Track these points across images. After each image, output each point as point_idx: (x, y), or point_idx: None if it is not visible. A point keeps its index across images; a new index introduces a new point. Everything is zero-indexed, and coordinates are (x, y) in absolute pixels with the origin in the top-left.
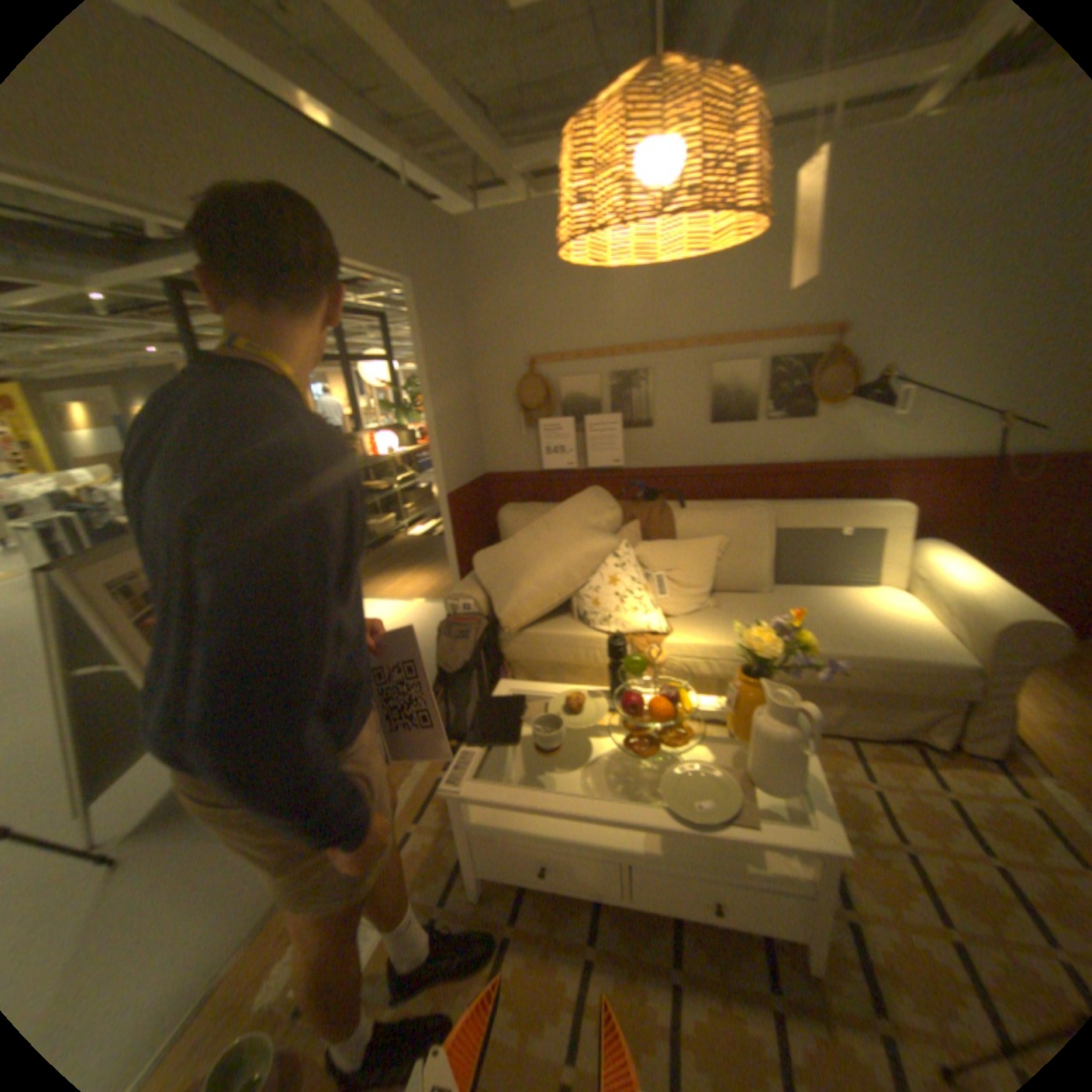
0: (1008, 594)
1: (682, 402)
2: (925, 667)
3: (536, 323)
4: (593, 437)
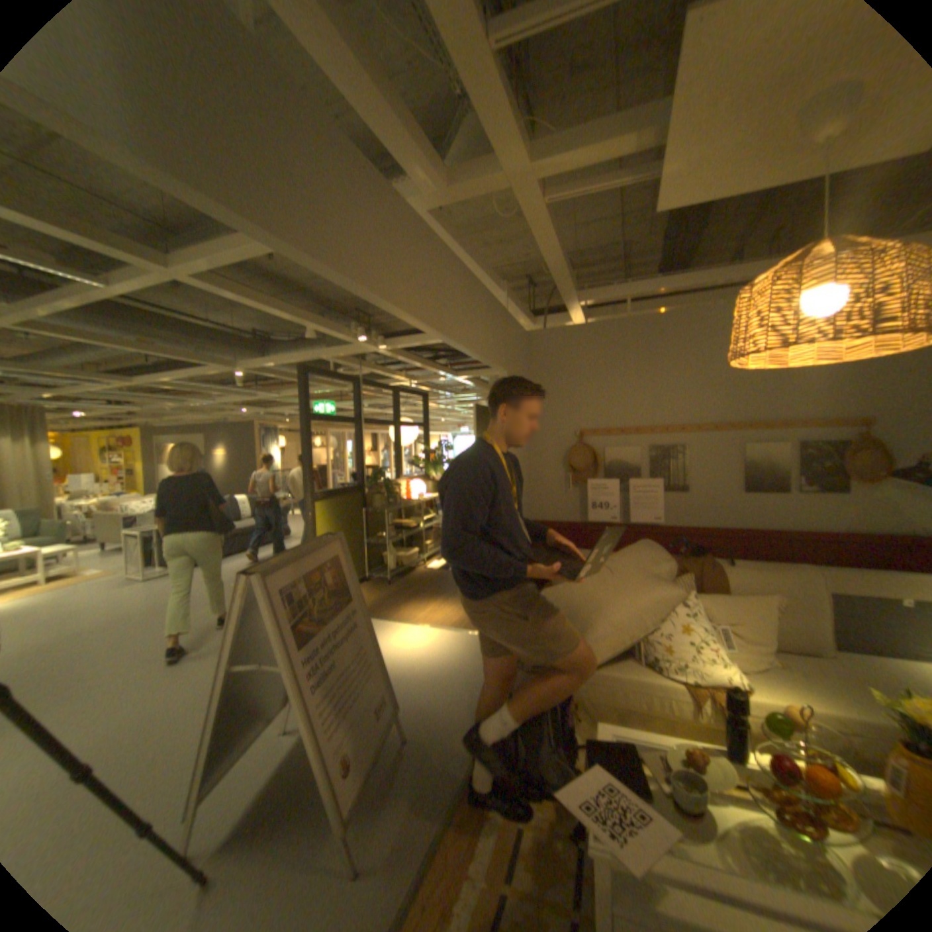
0: None
1: (717, 473)
2: None
3: (588, 406)
4: (638, 497)
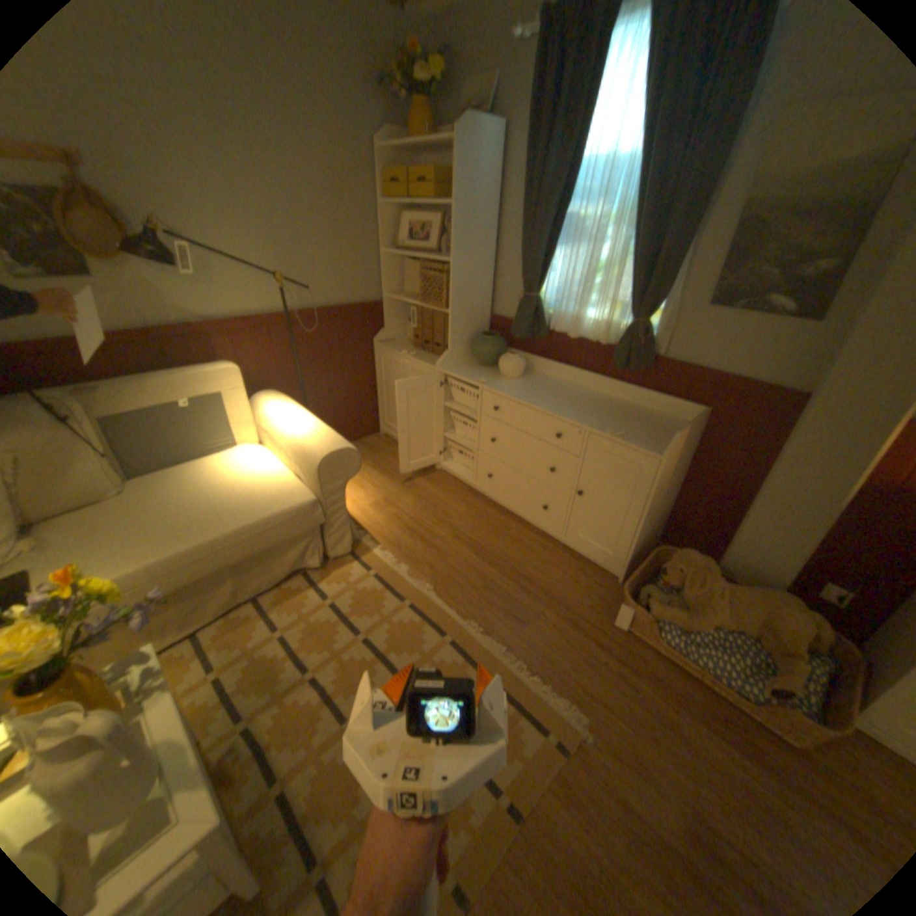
0: (317, 430)
1: None
2: (278, 517)
3: None
4: None
